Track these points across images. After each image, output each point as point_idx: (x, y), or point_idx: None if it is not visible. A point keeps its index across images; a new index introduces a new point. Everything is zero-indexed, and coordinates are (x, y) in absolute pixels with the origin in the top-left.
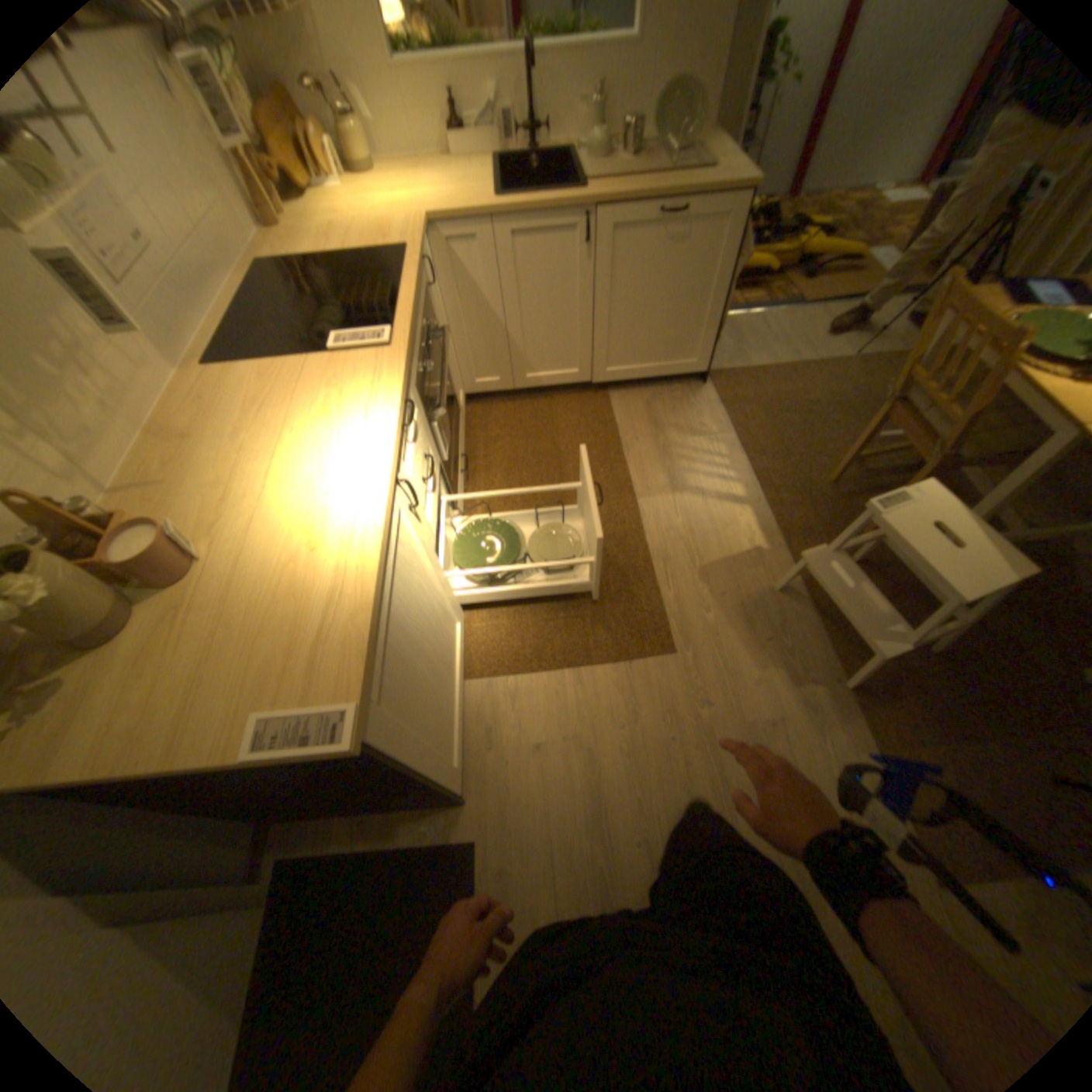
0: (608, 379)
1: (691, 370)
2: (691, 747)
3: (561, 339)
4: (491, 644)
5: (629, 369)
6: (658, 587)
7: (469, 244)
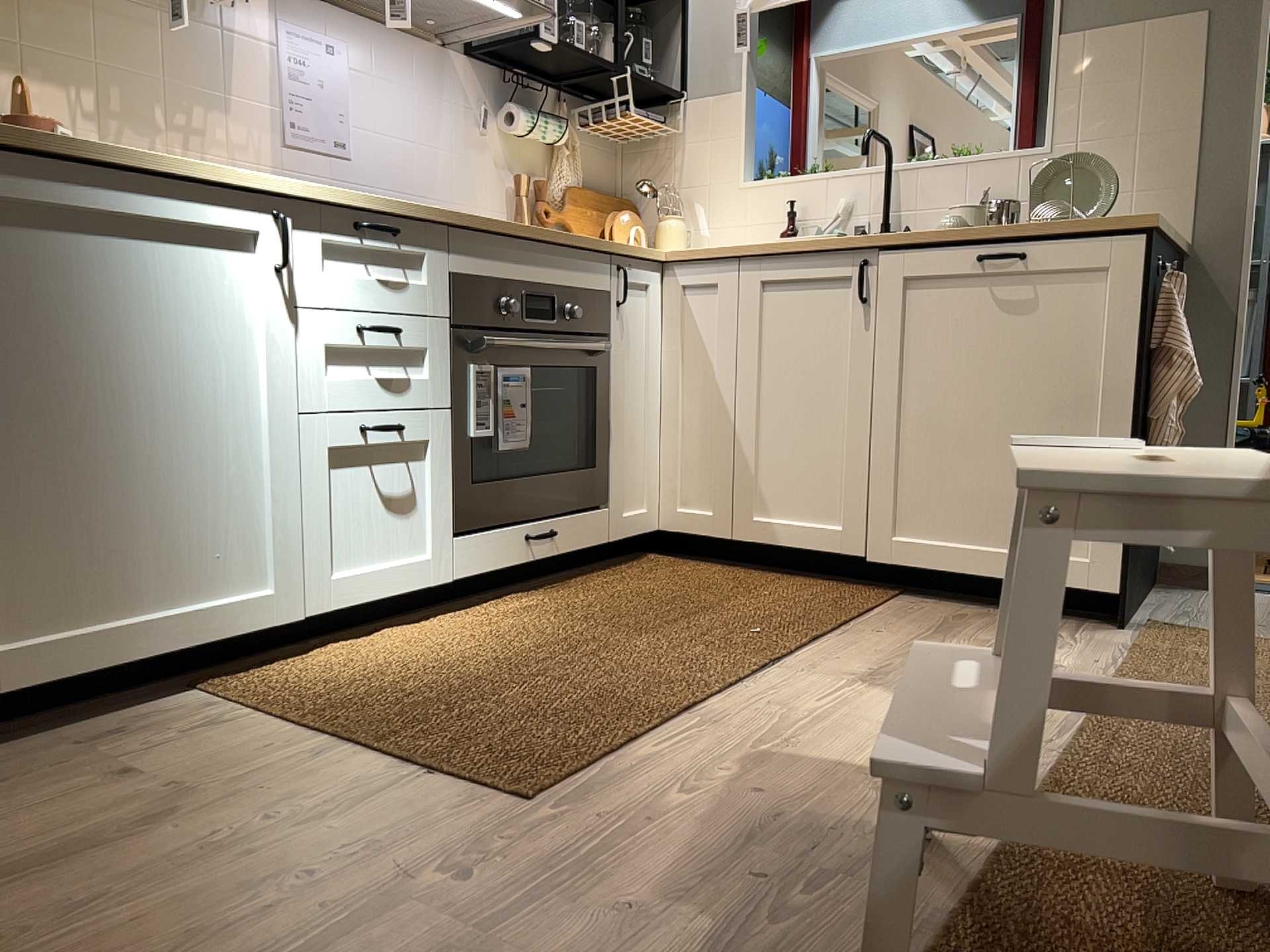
0: (898, 557)
1: (1078, 580)
2: (311, 906)
3: (818, 459)
4: (289, 675)
5: (941, 547)
6: (636, 733)
7: (709, 295)
